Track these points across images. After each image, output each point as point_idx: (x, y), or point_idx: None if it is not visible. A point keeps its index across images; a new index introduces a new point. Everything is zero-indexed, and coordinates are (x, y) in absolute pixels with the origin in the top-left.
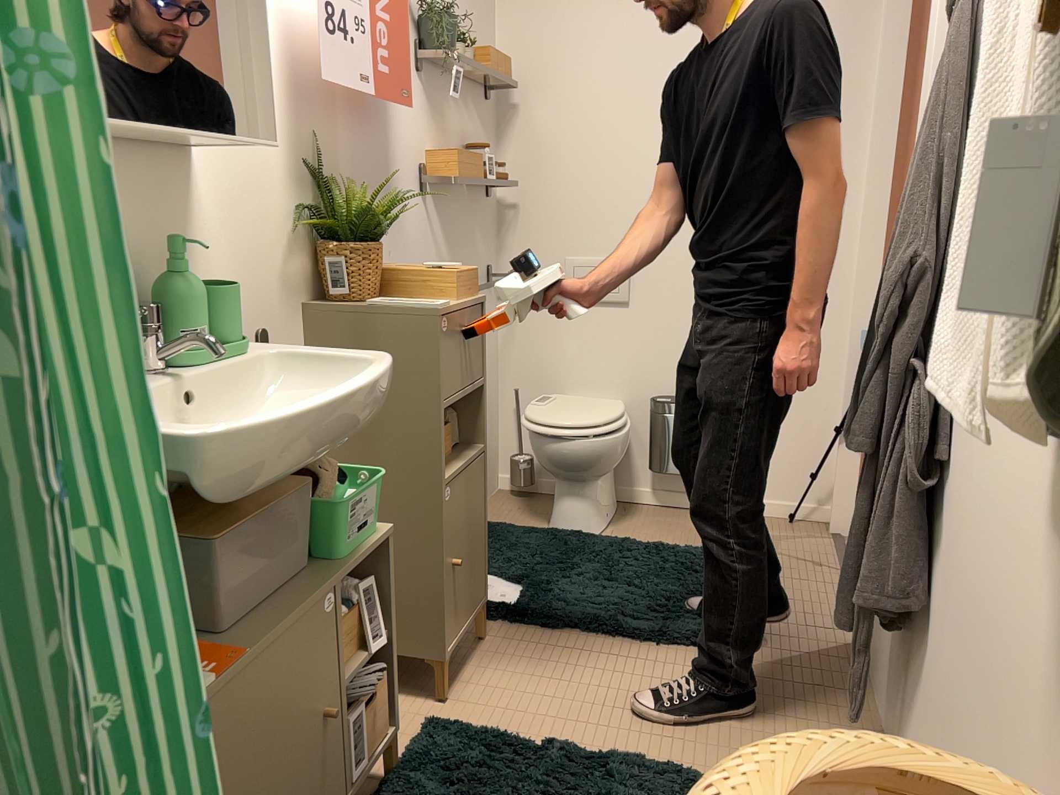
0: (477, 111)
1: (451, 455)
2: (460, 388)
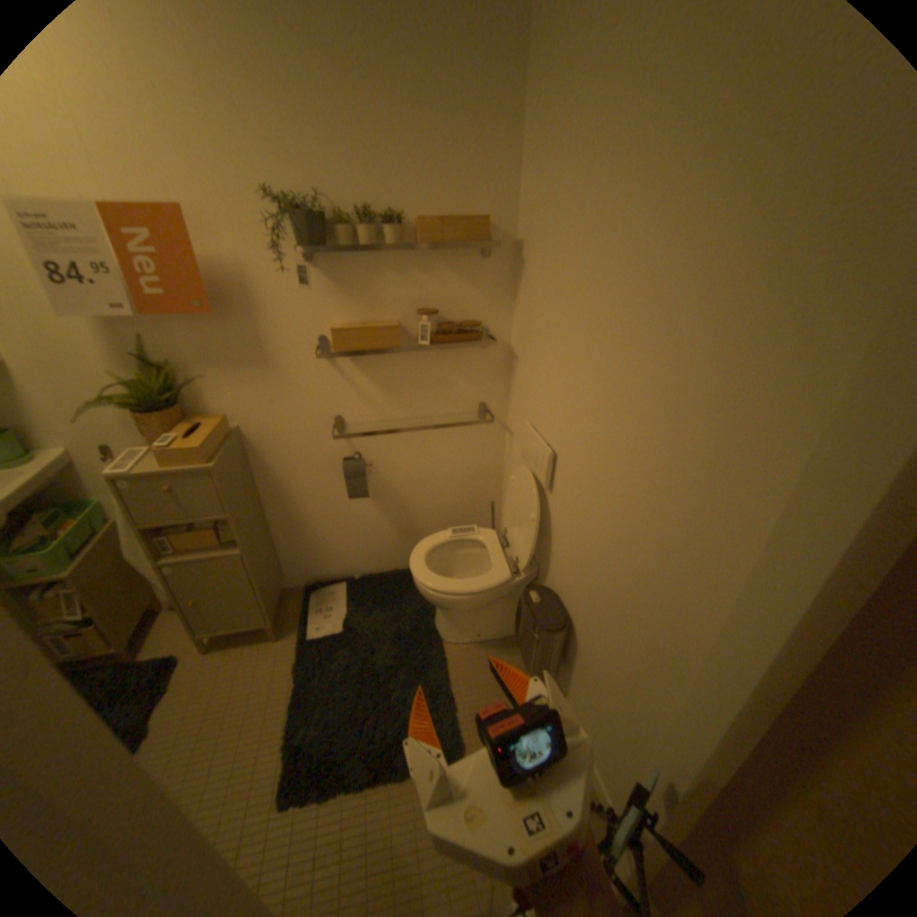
0: (451, 265)
1: (208, 548)
2: (167, 520)
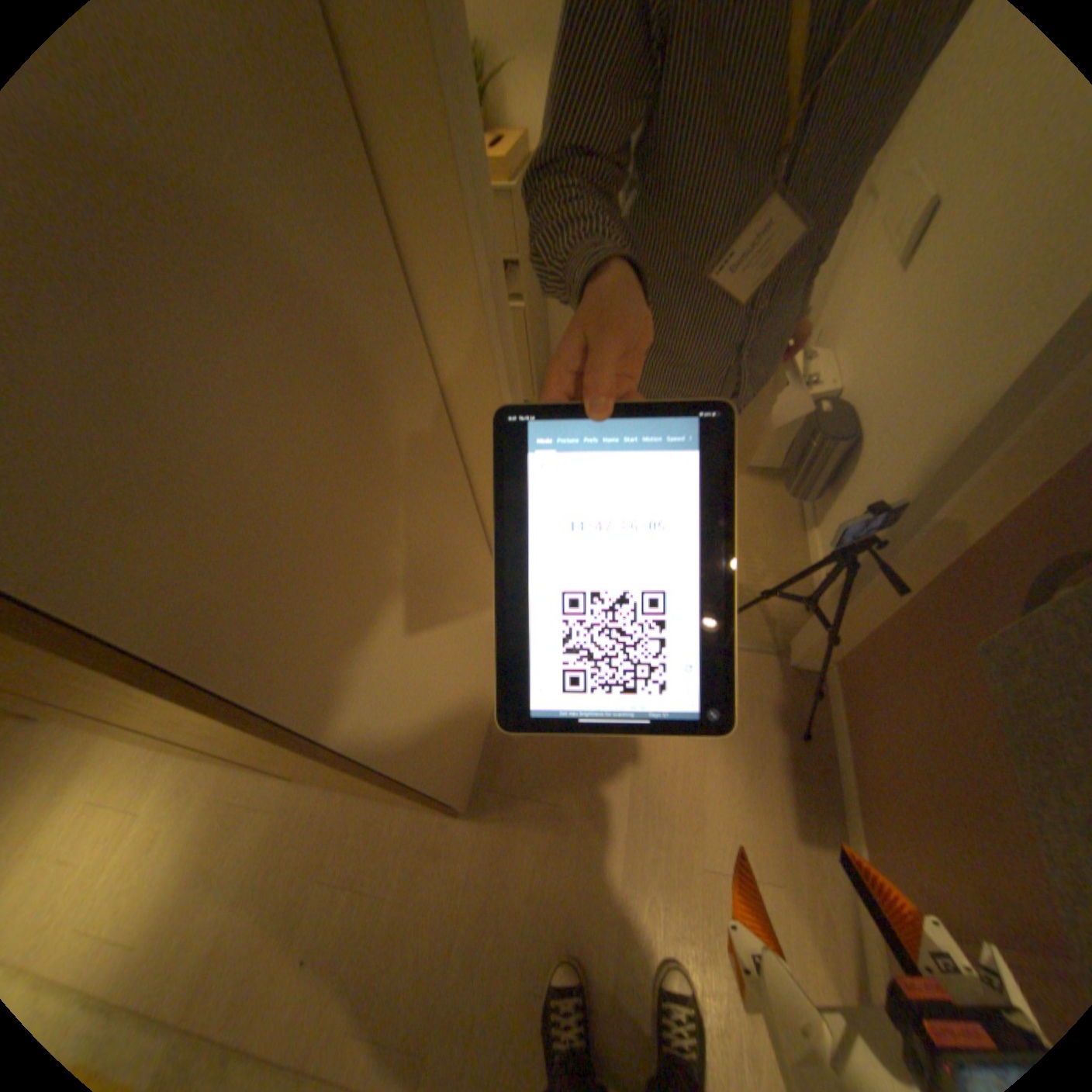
0: None
1: None
2: None
